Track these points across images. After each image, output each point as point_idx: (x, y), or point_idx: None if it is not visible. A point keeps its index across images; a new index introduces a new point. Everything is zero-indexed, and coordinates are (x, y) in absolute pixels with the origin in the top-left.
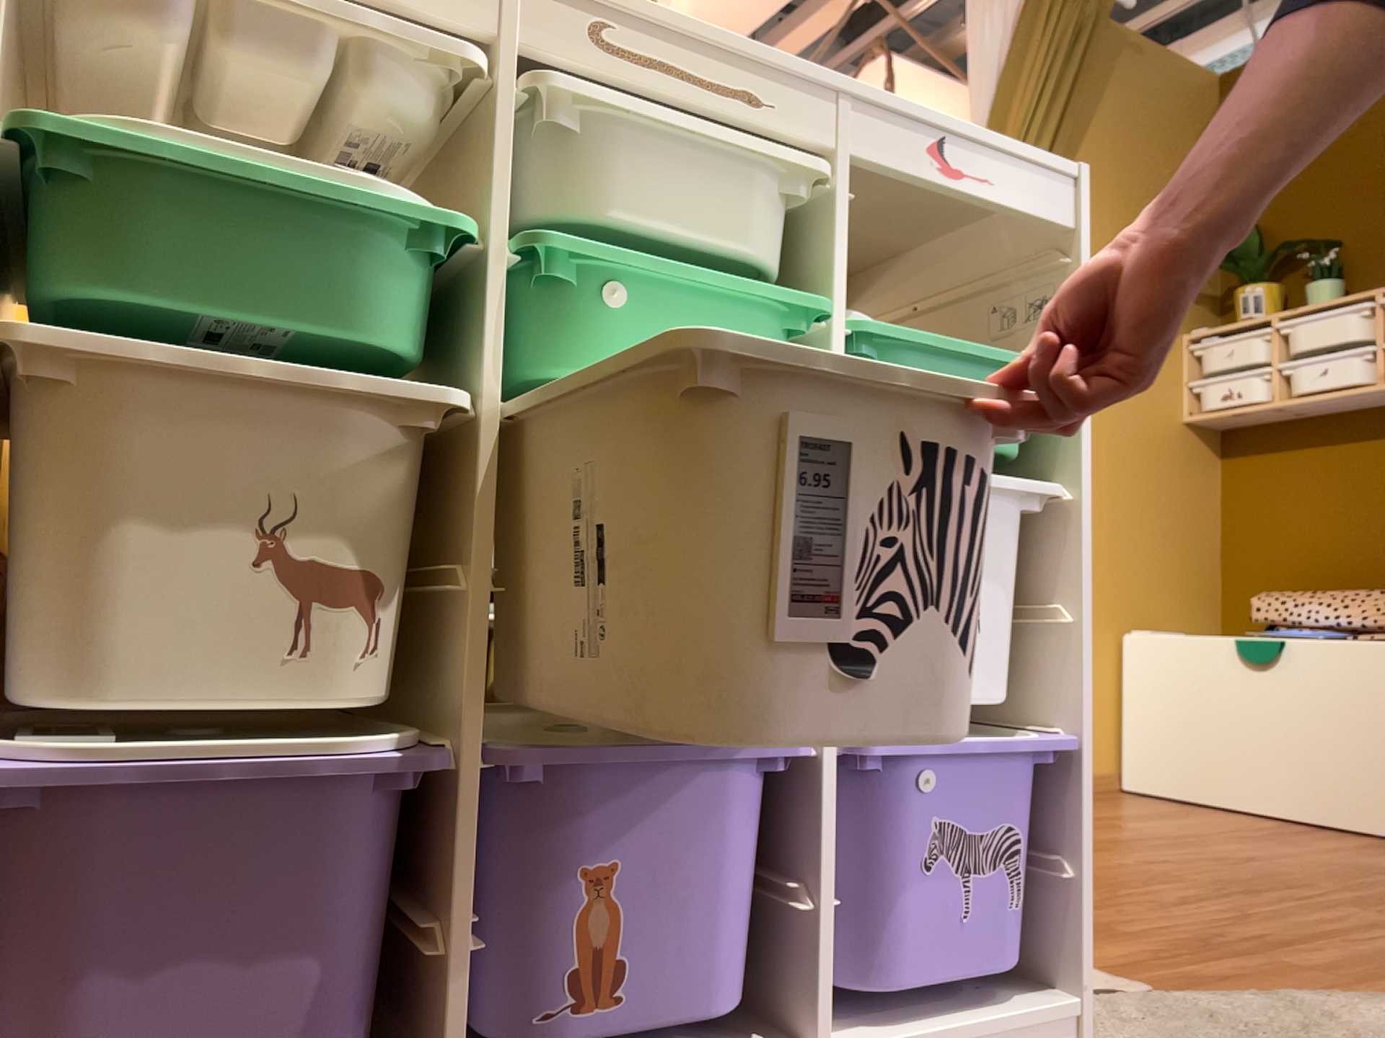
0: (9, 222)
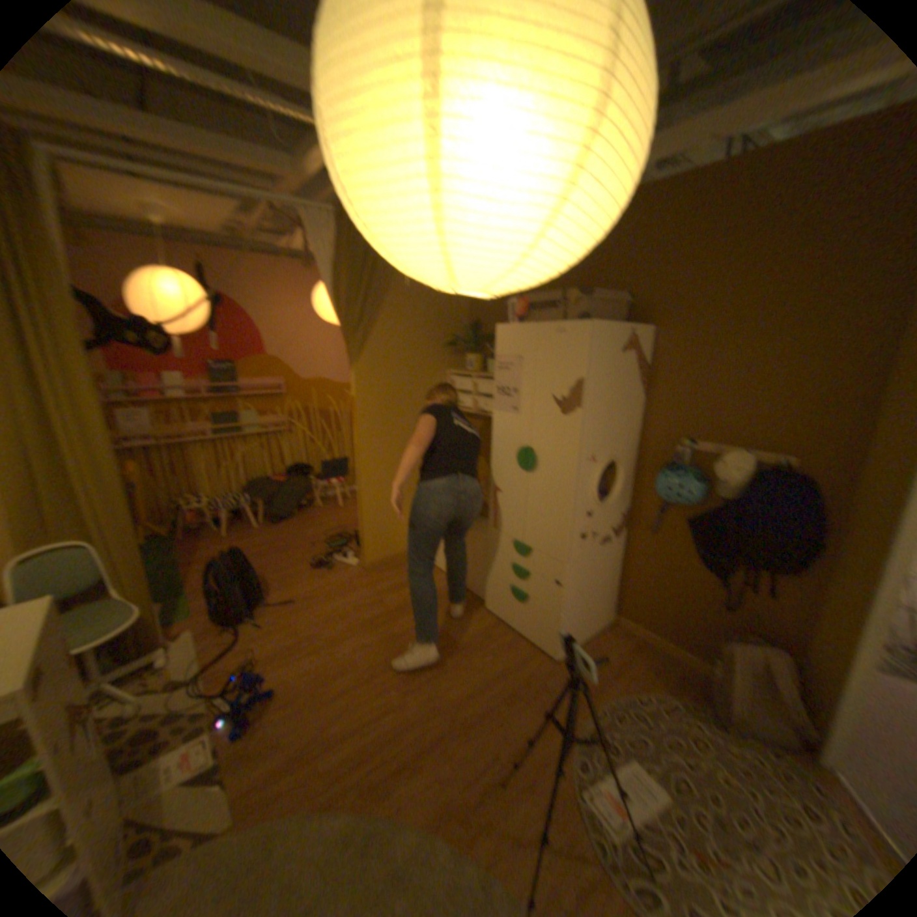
0: None
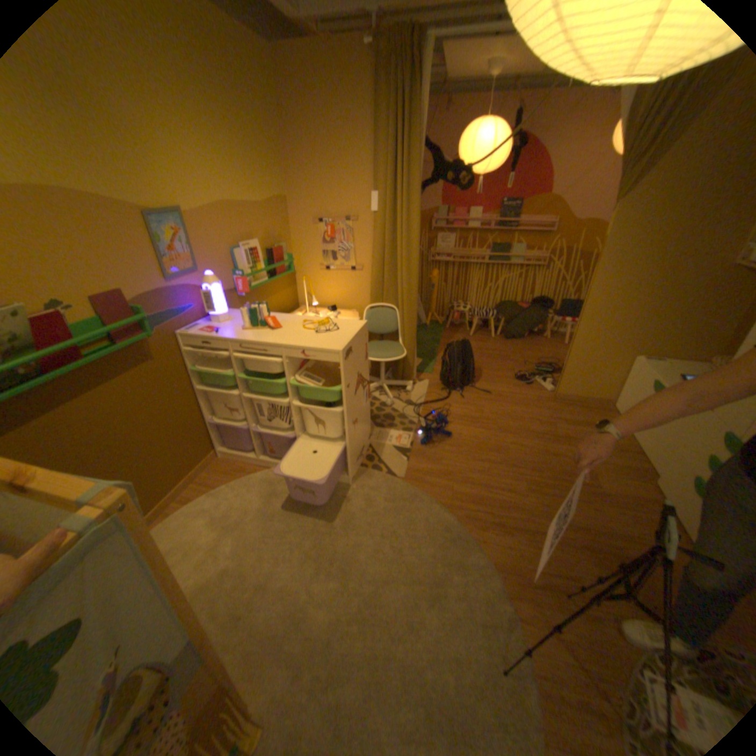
0: (194, 376)
